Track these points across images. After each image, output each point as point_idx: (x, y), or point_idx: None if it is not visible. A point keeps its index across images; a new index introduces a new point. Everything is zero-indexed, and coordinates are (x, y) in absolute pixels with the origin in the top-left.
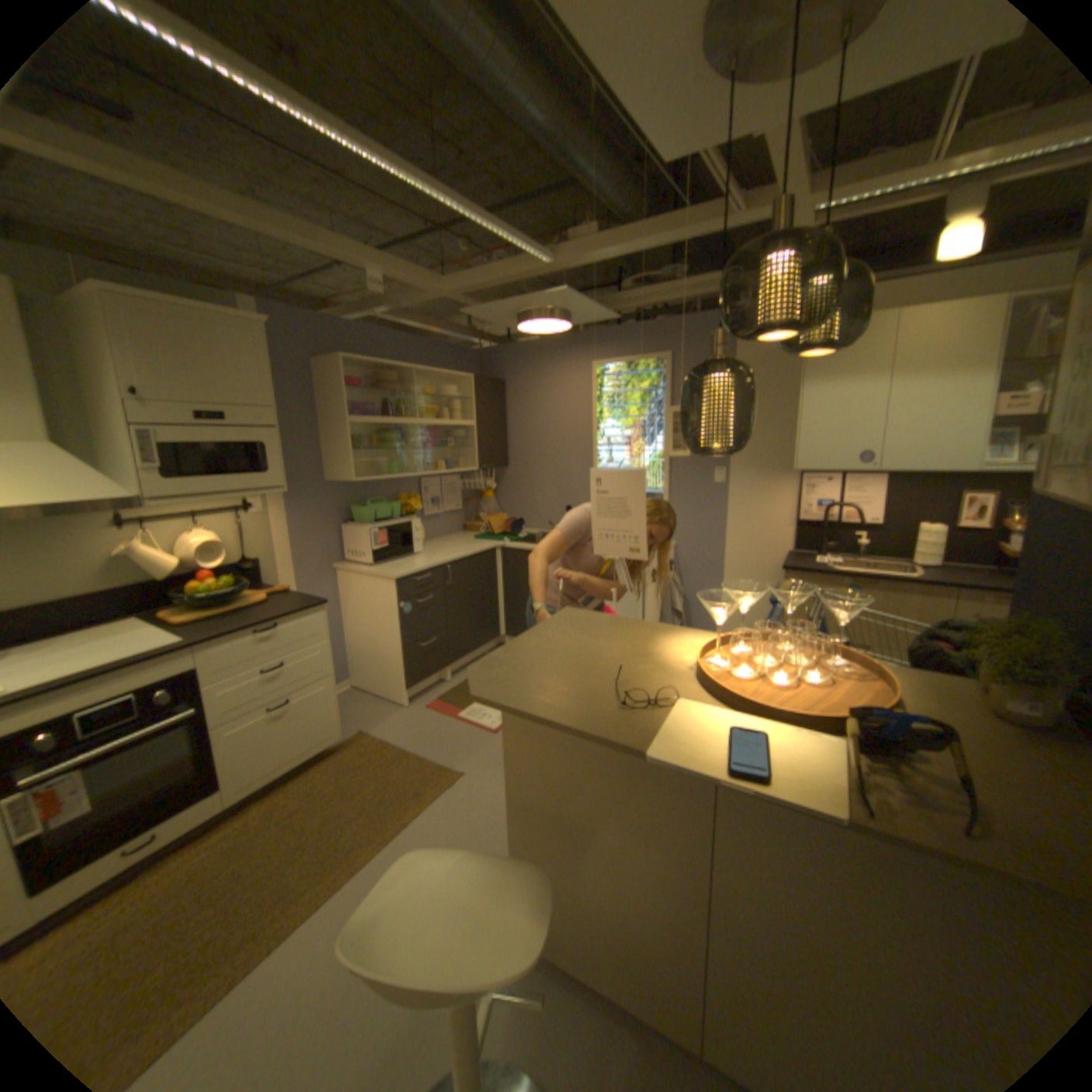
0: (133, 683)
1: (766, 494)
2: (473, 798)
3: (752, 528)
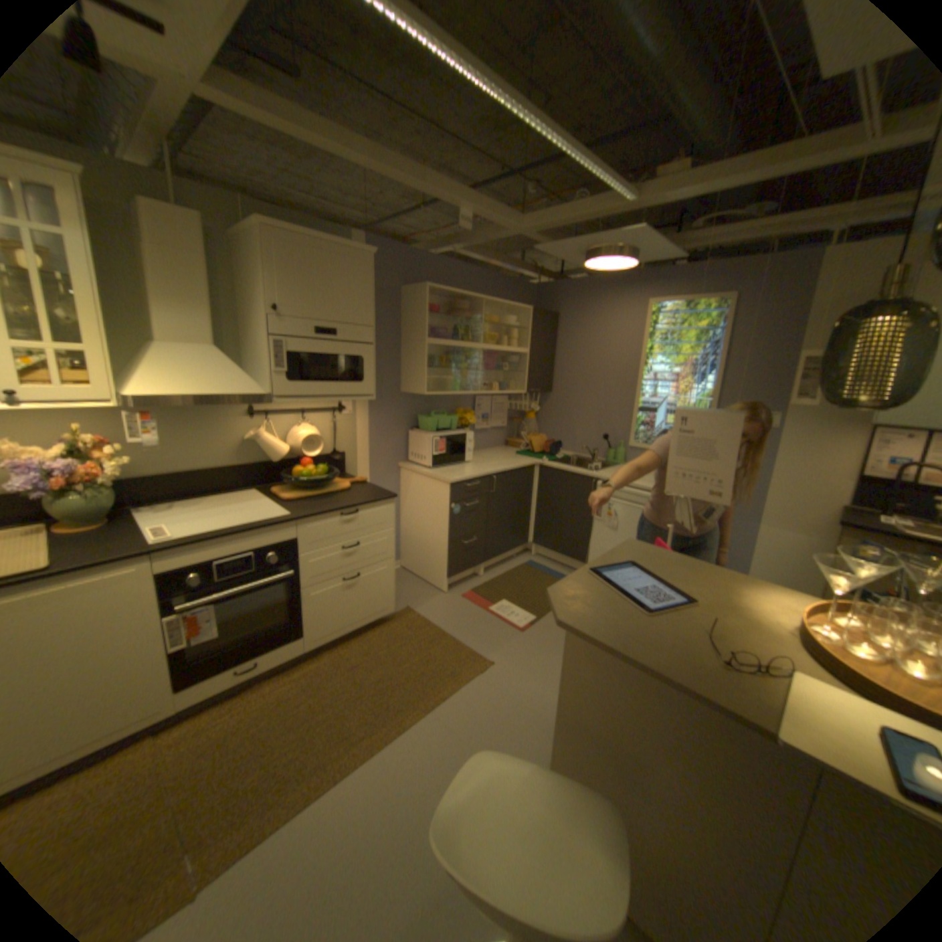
0: (254, 544)
1: (826, 444)
2: (503, 688)
3: (803, 477)
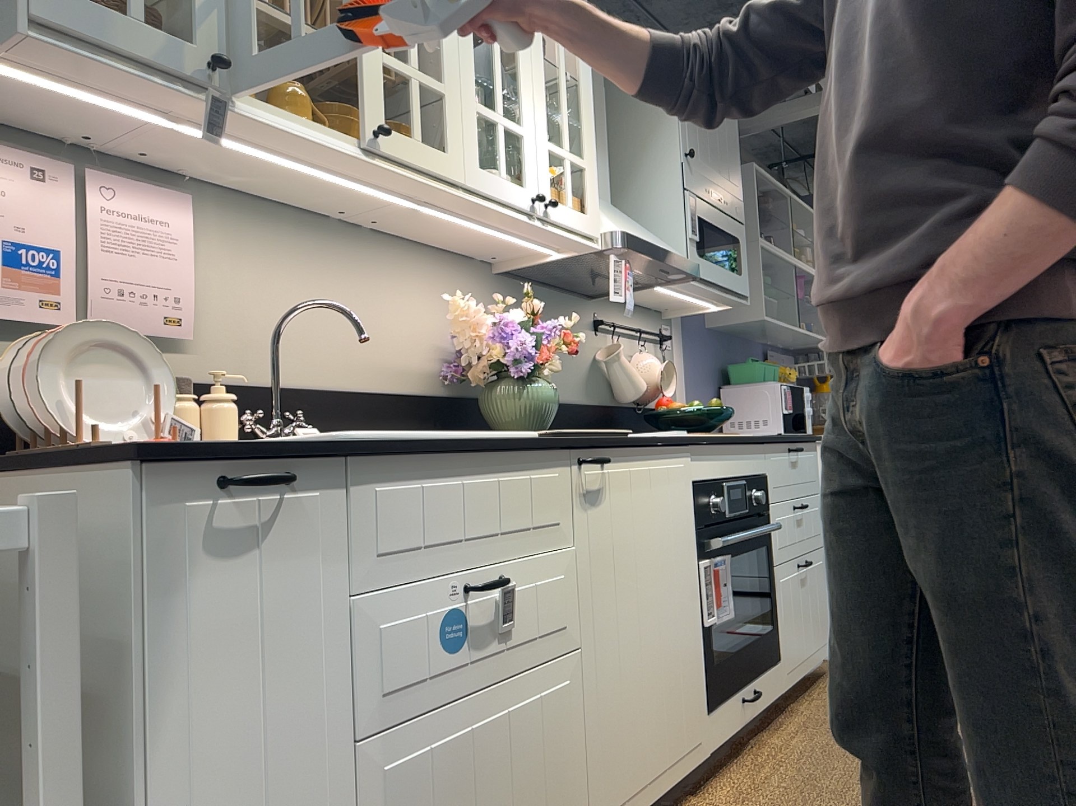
0: (744, 466)
1: None
2: None
3: None
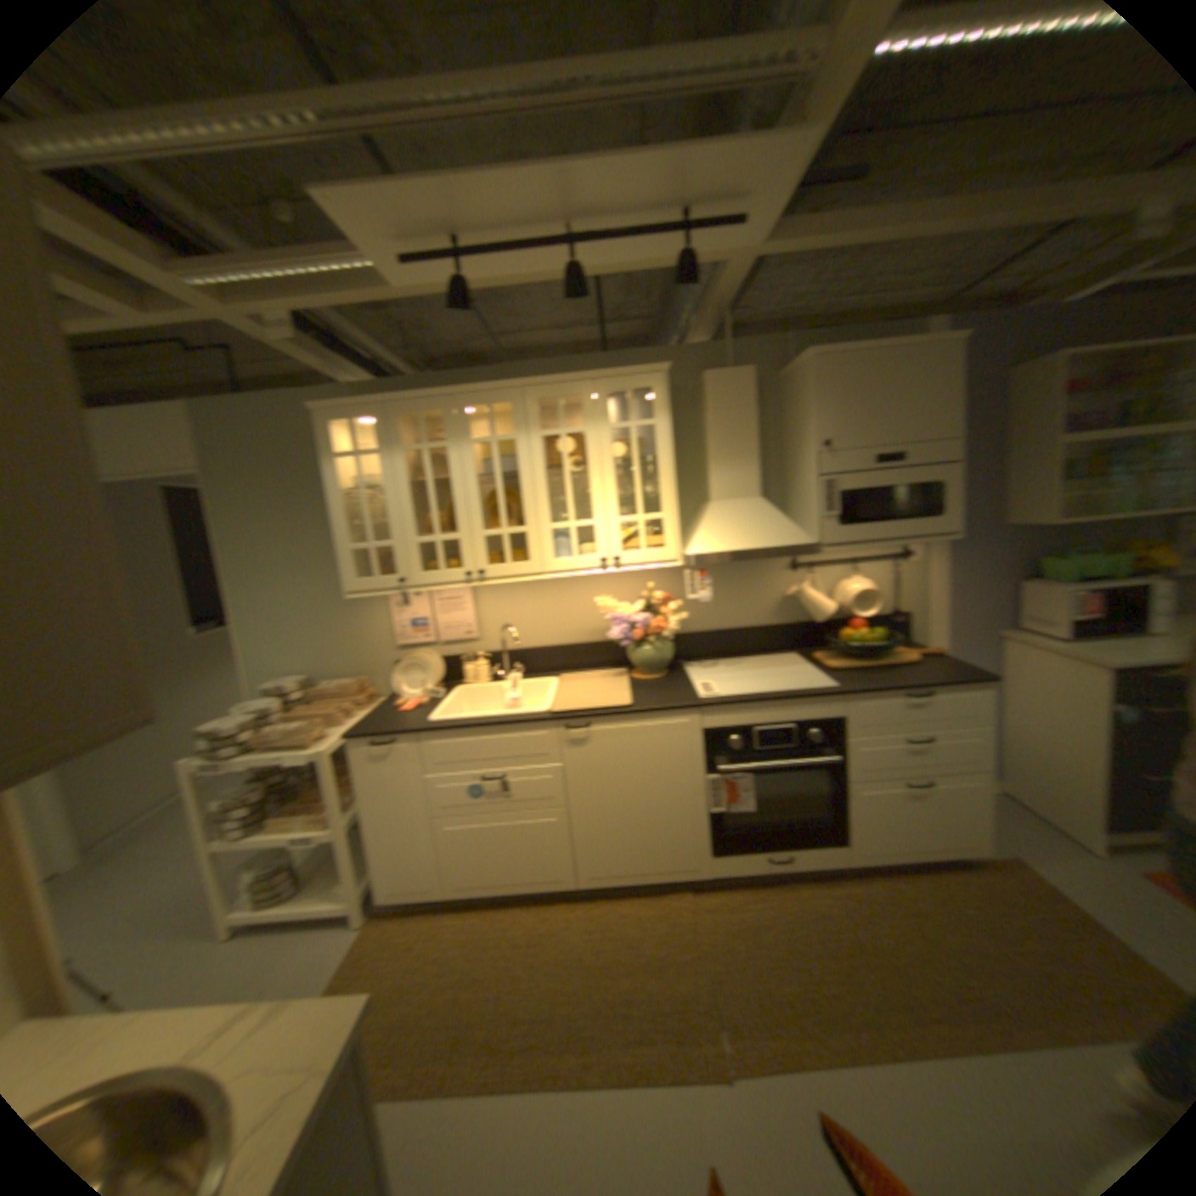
0: (797, 715)
1: None
2: None
3: None
